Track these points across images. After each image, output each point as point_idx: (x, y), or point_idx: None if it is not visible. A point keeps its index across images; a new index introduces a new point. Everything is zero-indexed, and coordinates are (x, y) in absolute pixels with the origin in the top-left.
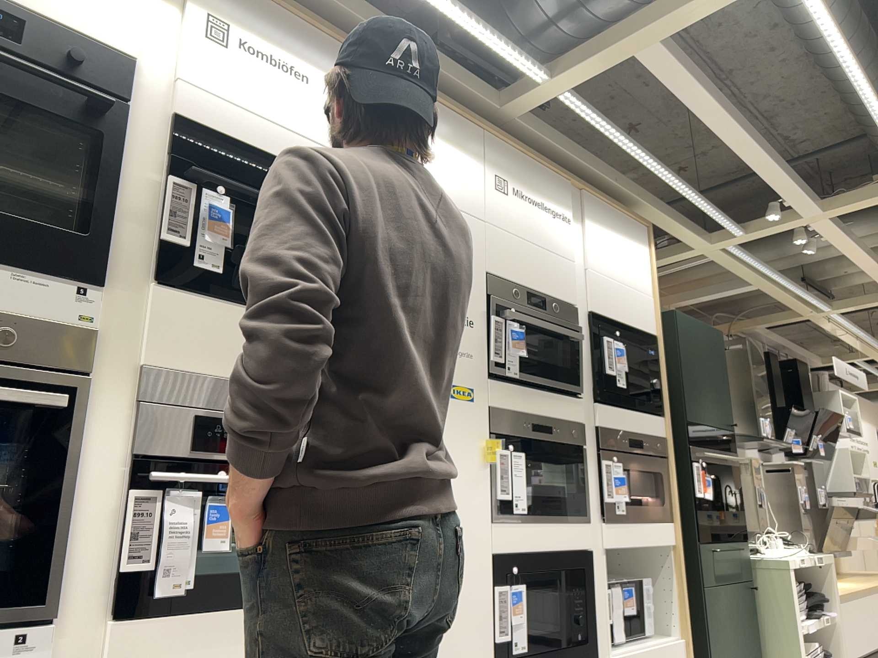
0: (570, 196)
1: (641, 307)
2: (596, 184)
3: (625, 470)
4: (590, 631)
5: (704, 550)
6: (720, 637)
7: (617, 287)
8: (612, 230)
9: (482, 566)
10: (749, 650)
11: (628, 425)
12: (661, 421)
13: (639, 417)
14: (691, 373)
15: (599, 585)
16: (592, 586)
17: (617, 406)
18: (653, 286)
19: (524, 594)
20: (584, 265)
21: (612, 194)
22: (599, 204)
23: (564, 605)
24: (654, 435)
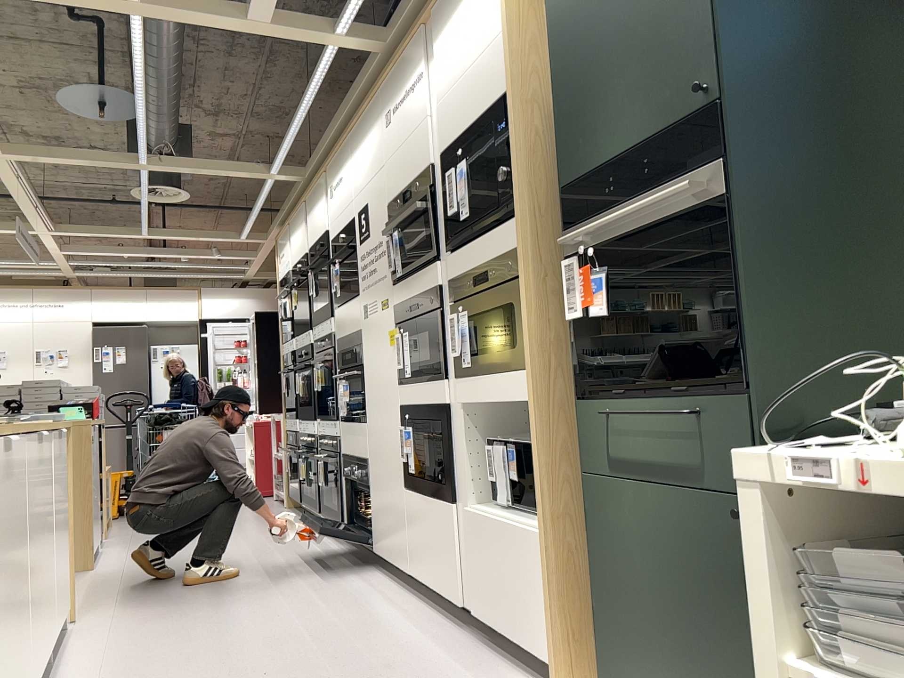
0: (422, 45)
1: (489, 73)
2: None
3: (472, 316)
4: (447, 476)
5: (591, 412)
6: (621, 570)
7: (462, 87)
8: (457, 10)
9: (396, 413)
10: (739, 656)
11: (476, 260)
12: (518, 224)
13: (488, 239)
14: (580, 78)
15: (461, 438)
16: (447, 438)
17: (472, 241)
18: (505, 7)
19: (411, 435)
20: (440, 103)
21: None
22: (444, 0)
23: (432, 448)
24: (507, 253)
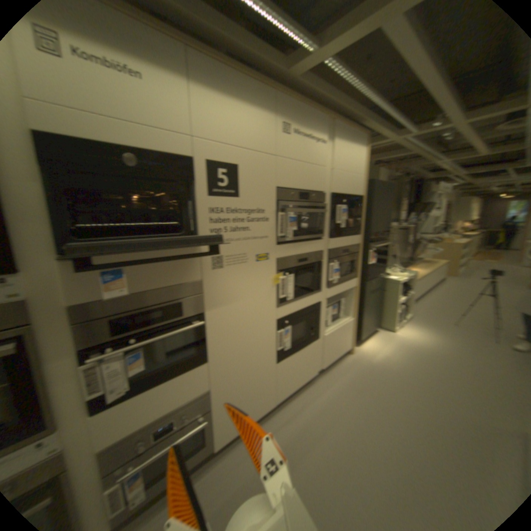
0: (328, 126)
1: (359, 183)
2: (345, 111)
3: (340, 264)
4: (318, 331)
5: (369, 284)
6: (369, 313)
7: (348, 176)
8: (350, 141)
9: (272, 326)
10: (379, 312)
11: (344, 244)
12: (360, 237)
13: (350, 239)
14: (378, 210)
15: (323, 312)
16: (320, 315)
17: (340, 236)
18: (367, 169)
19: (291, 329)
20: (332, 167)
21: (354, 116)
22: (345, 127)
23: (308, 326)
24: (355, 245)
